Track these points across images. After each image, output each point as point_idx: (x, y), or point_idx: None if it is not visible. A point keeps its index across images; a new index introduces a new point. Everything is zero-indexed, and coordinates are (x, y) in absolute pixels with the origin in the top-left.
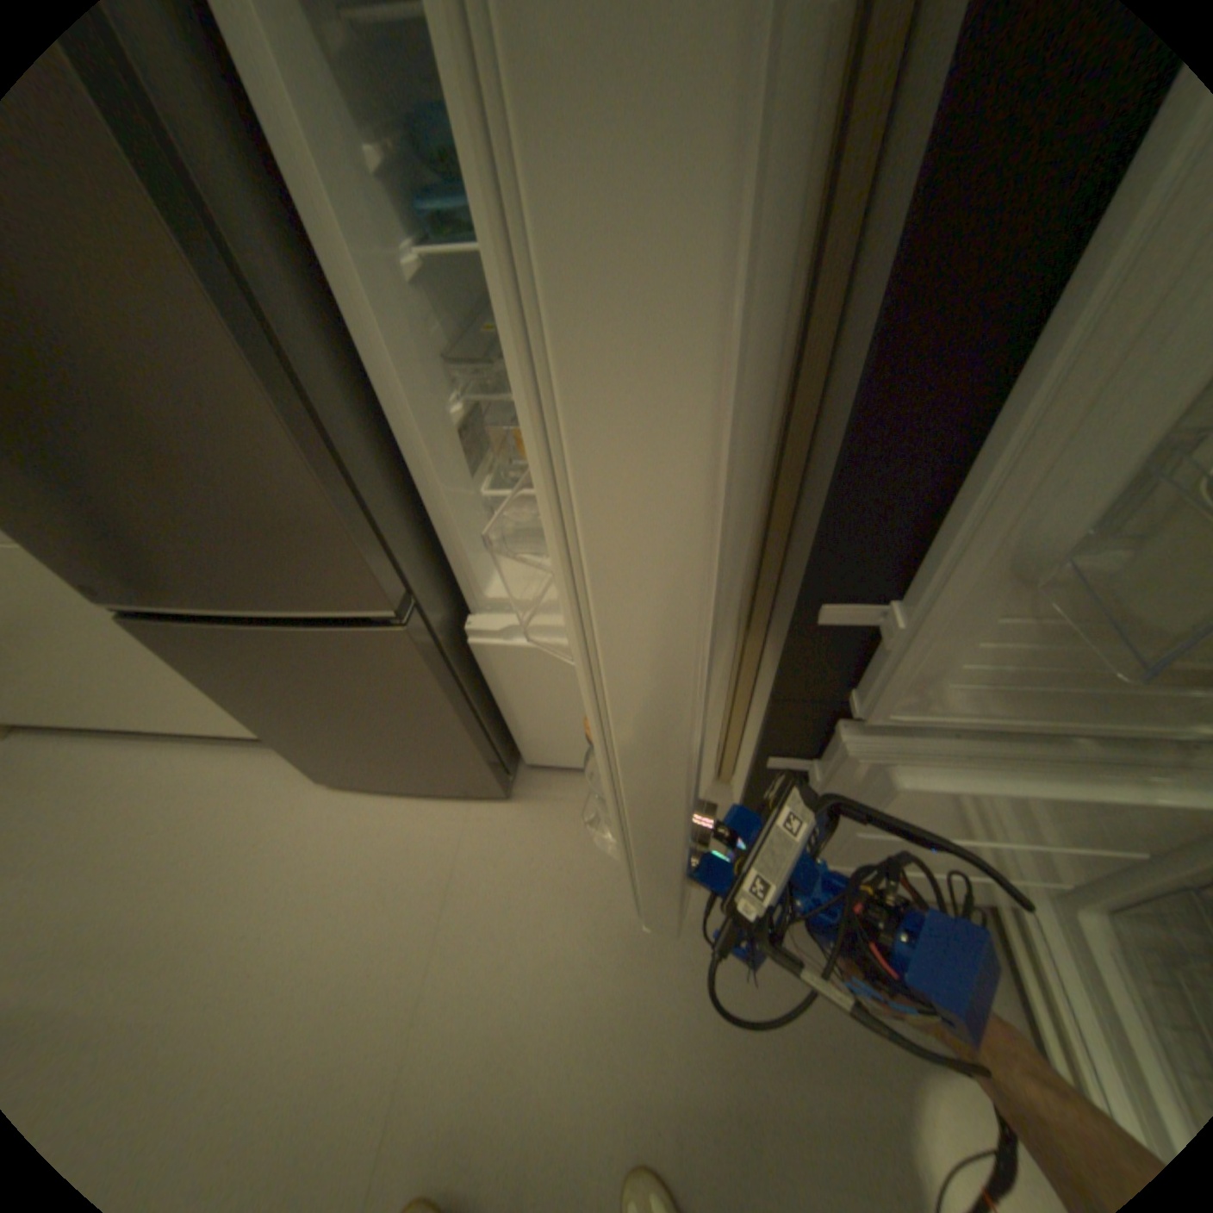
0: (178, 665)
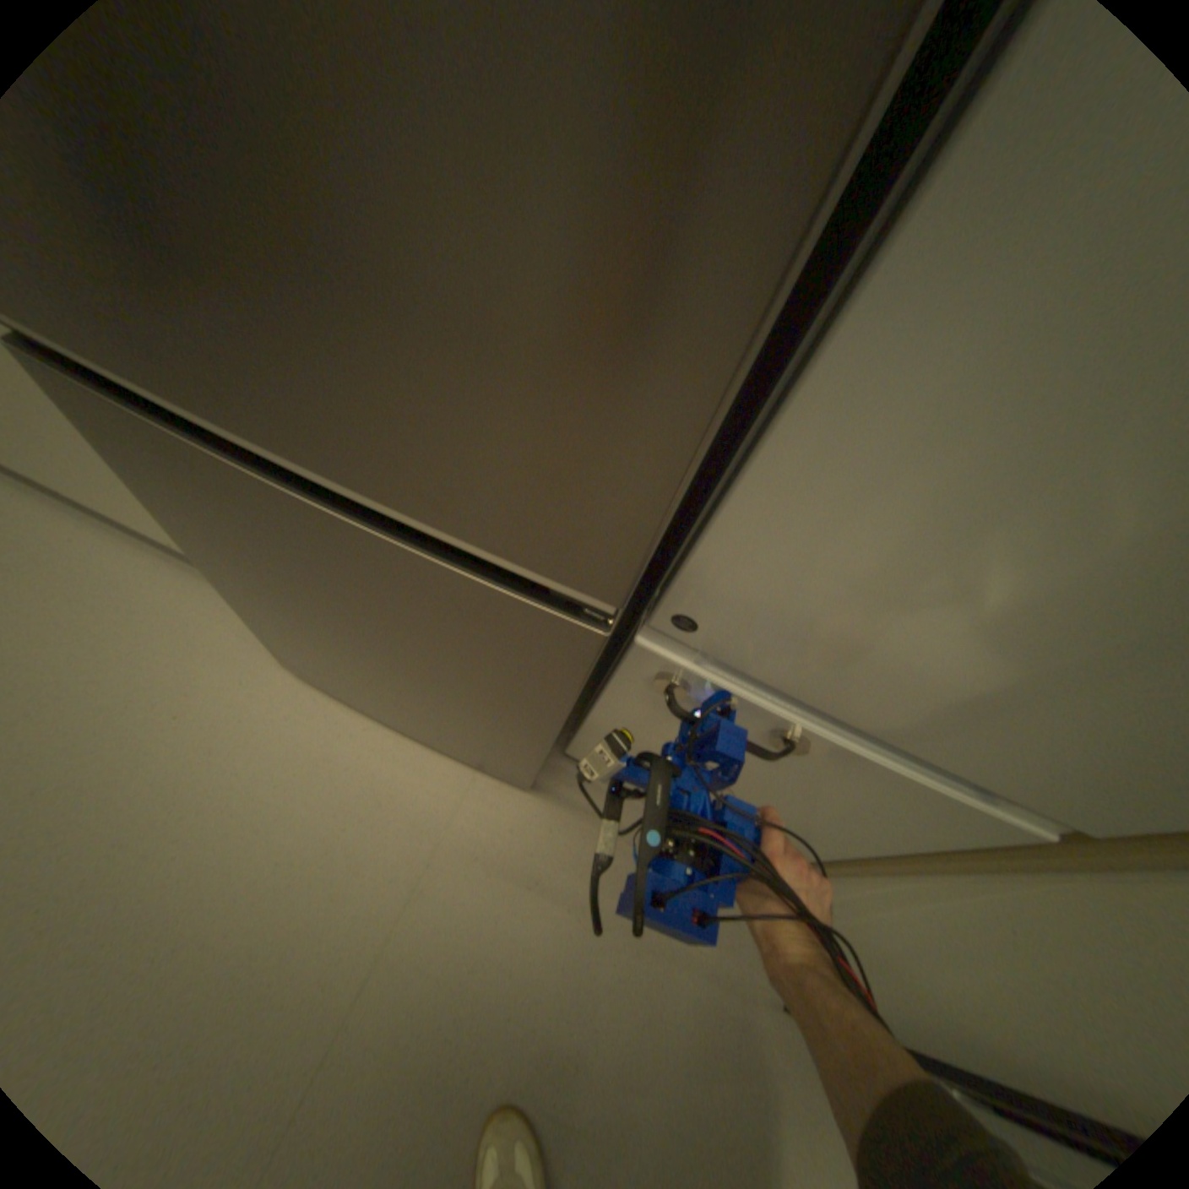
0: (124, 469)
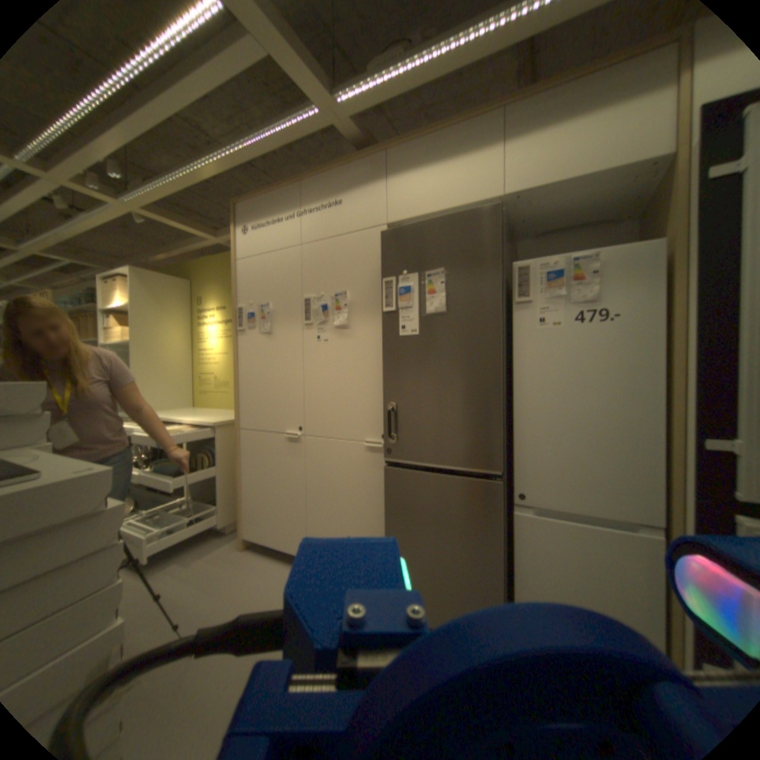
0: (389, 495)
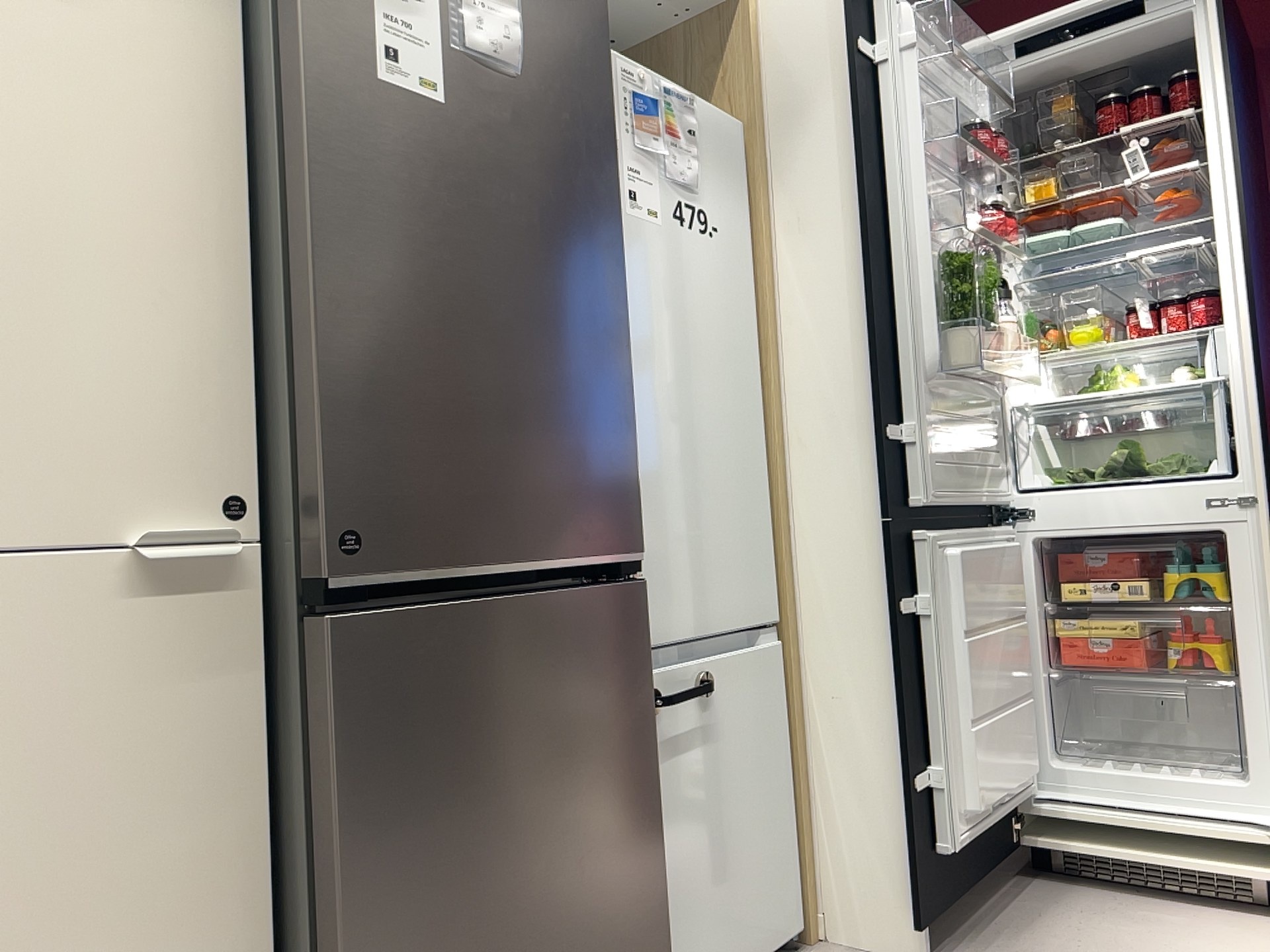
0: (352, 746)
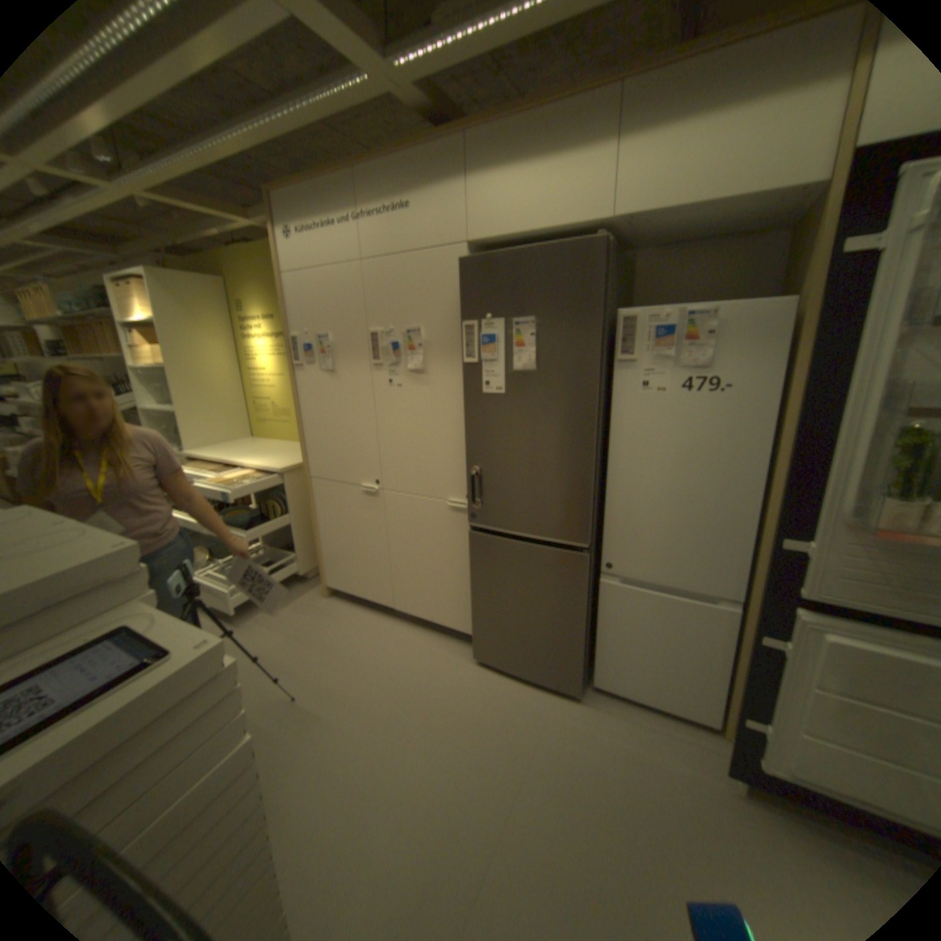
0: (474, 559)
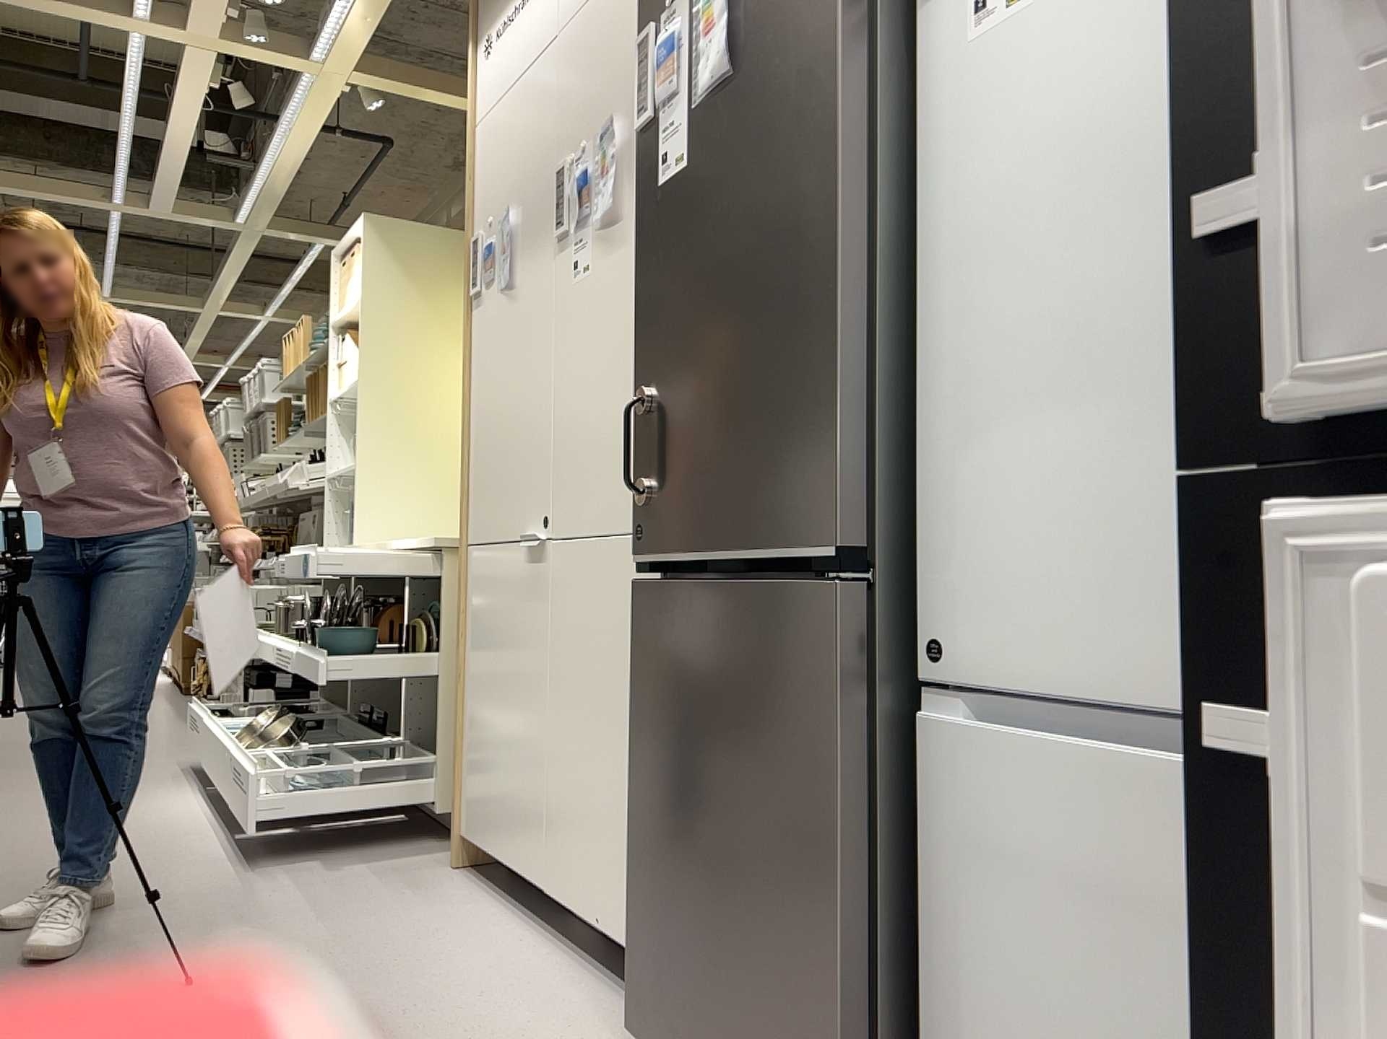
0: (638, 671)
